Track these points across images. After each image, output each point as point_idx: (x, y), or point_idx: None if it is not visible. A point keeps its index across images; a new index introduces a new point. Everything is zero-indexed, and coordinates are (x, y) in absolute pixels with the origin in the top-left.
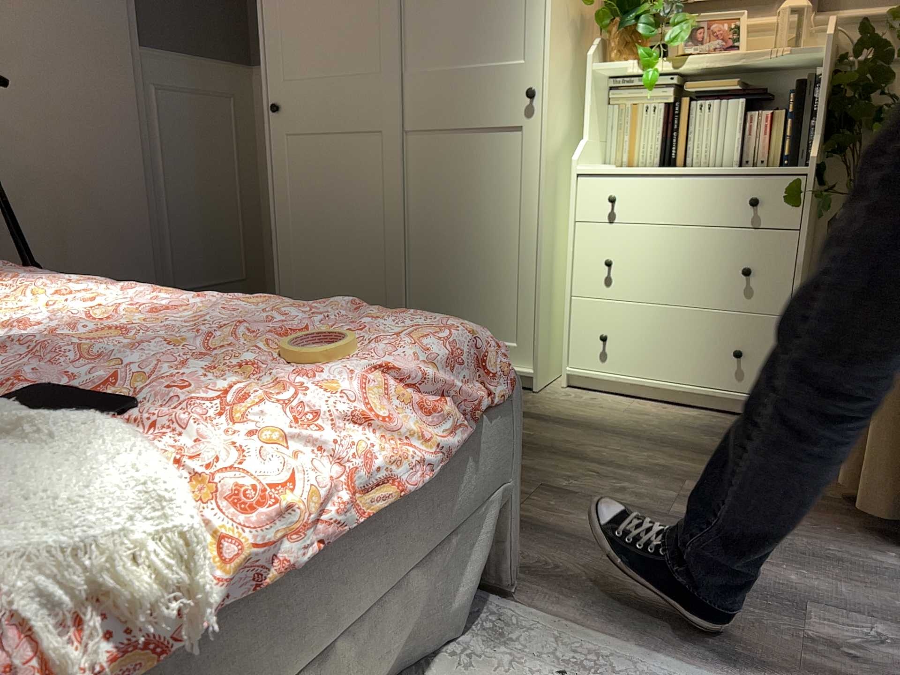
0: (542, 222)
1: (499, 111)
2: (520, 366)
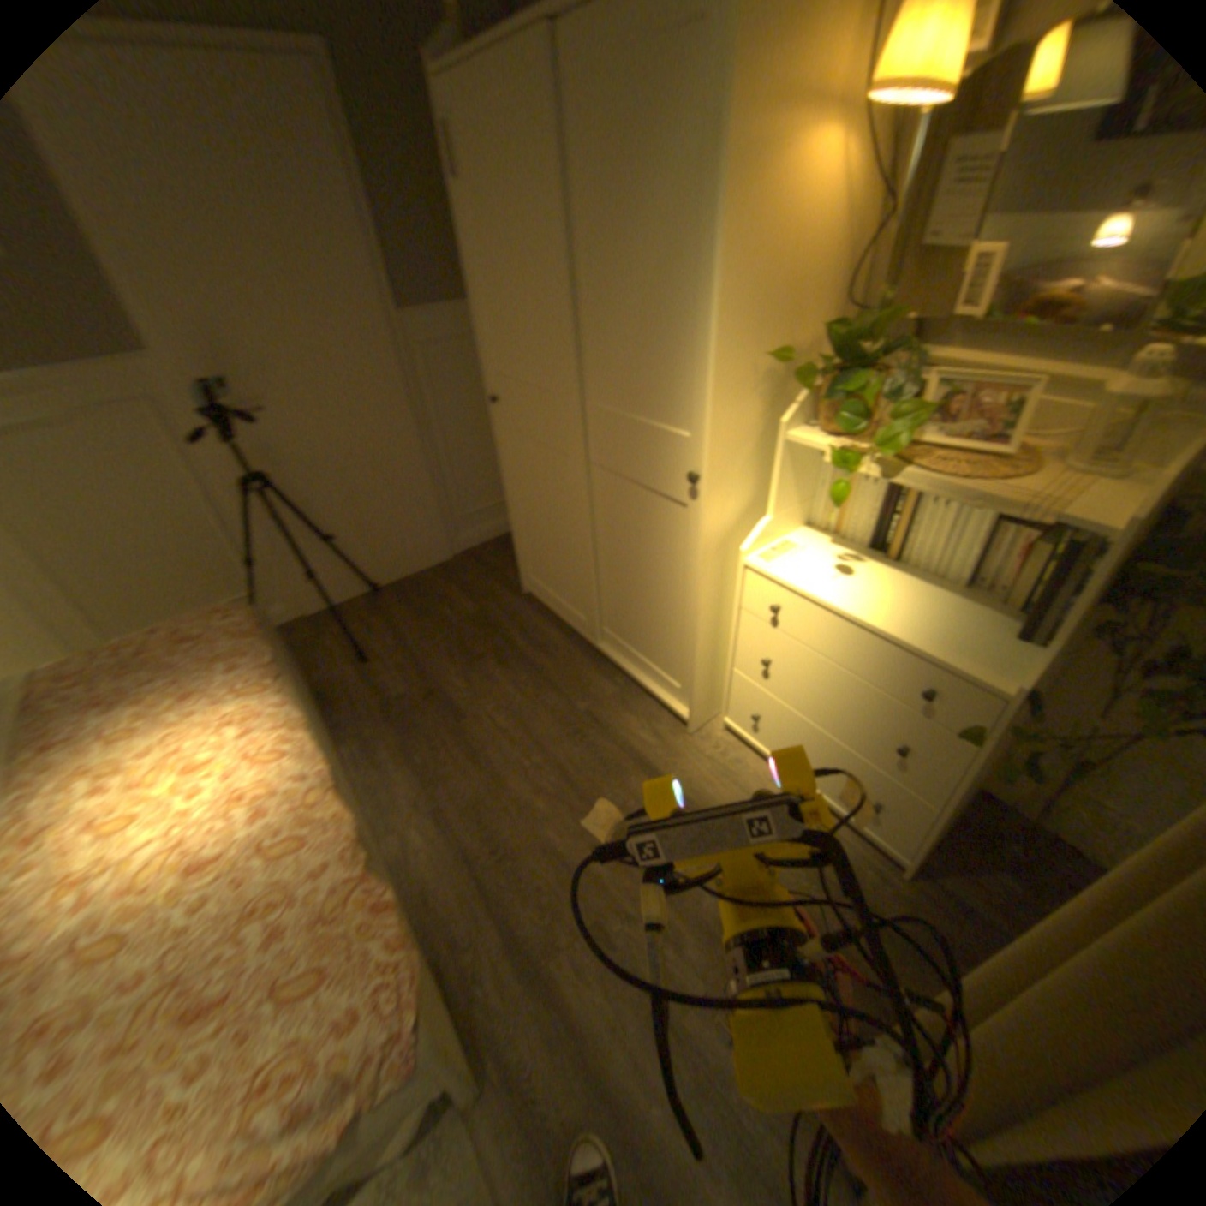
0: (696, 609)
1: (665, 479)
2: (679, 703)
